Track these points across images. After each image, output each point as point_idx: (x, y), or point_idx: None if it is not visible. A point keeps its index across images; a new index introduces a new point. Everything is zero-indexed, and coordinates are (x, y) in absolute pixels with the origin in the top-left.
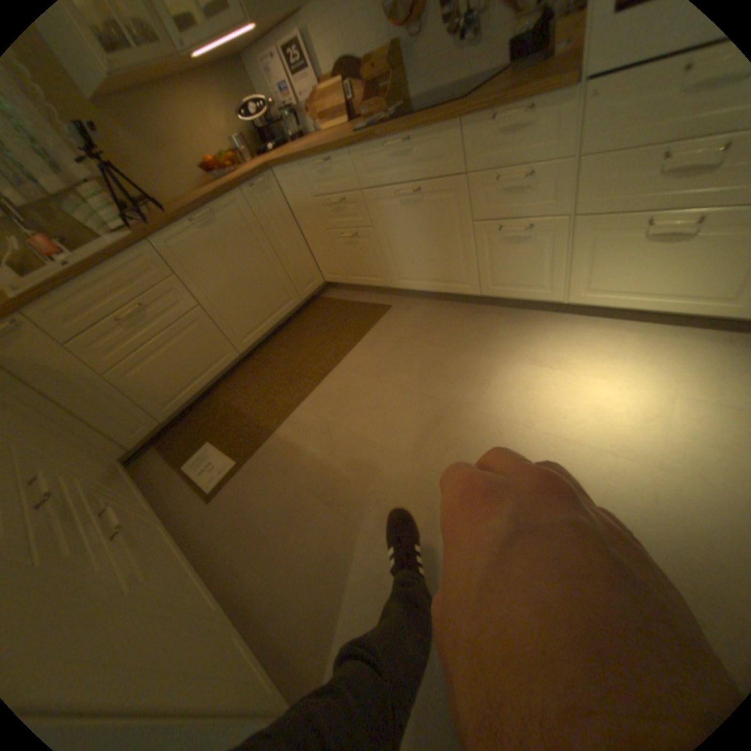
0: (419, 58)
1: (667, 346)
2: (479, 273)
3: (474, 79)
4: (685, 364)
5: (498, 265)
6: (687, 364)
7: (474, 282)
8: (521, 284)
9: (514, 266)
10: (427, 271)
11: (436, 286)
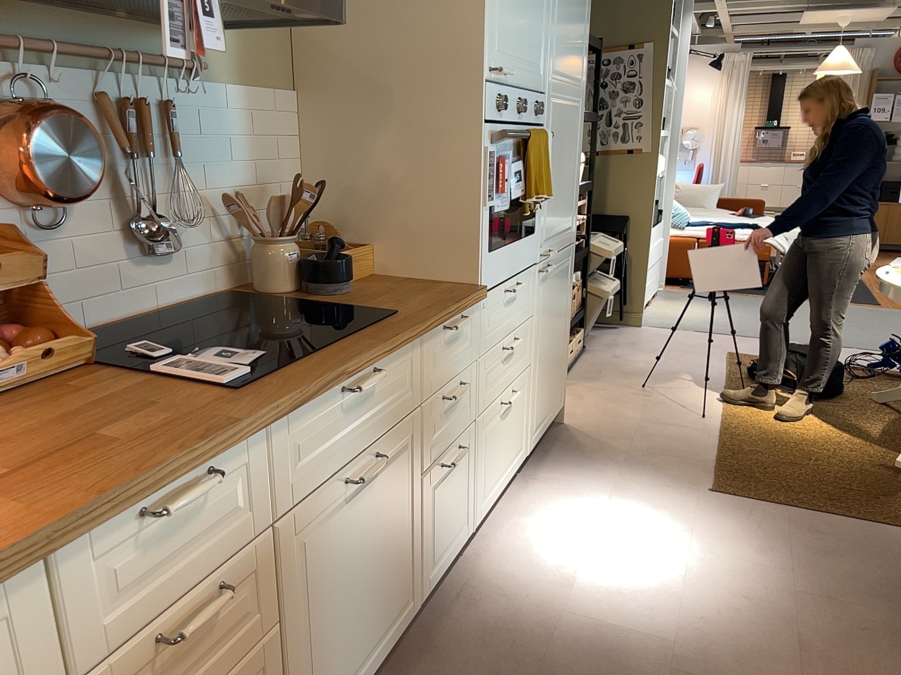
0: (49, 272)
1: (531, 506)
2: (420, 566)
3: (180, 313)
4: (558, 503)
5: (436, 531)
6: (558, 502)
7: (415, 589)
8: (450, 541)
9: (447, 517)
10: (363, 641)
11: (372, 663)
